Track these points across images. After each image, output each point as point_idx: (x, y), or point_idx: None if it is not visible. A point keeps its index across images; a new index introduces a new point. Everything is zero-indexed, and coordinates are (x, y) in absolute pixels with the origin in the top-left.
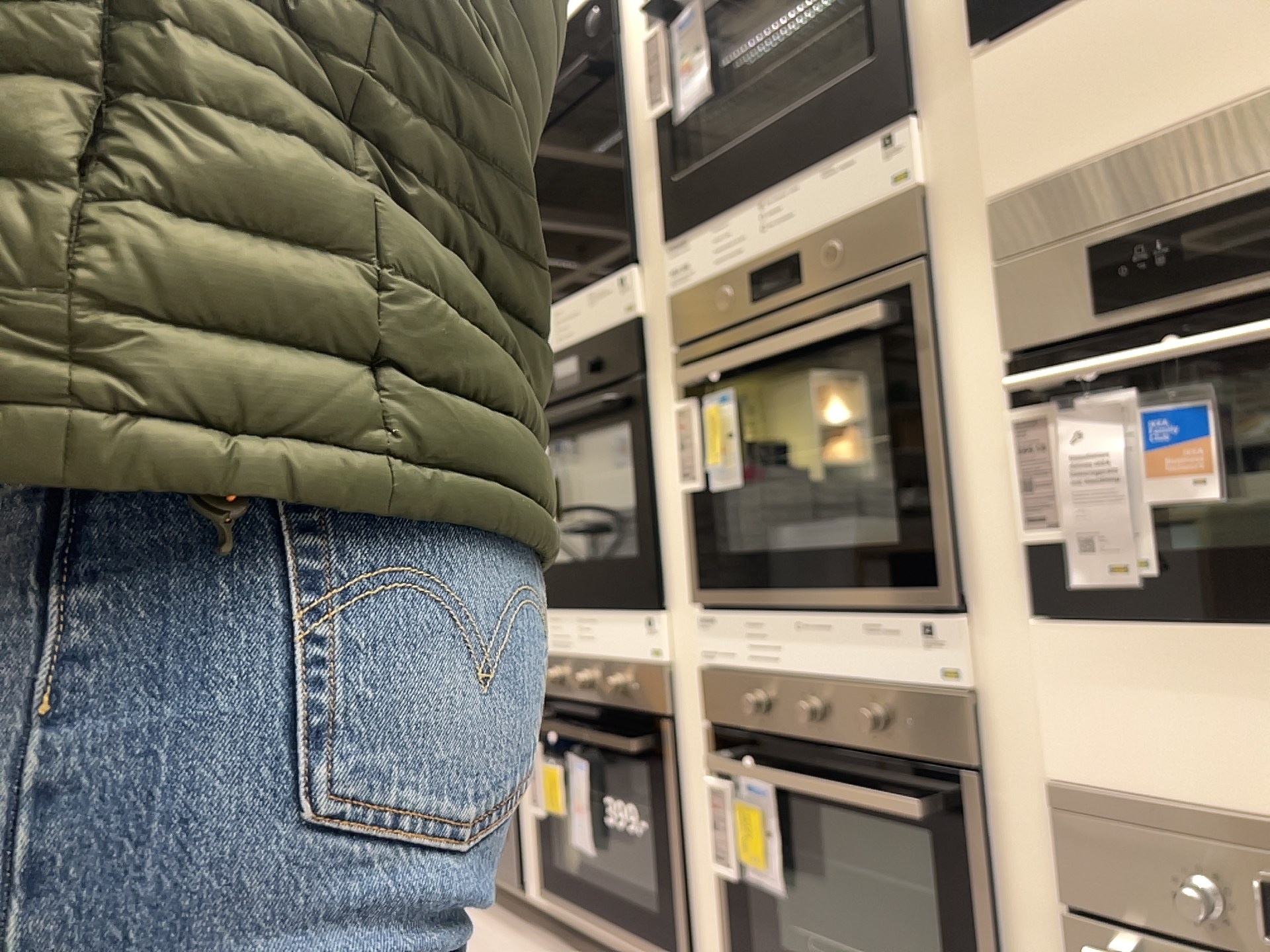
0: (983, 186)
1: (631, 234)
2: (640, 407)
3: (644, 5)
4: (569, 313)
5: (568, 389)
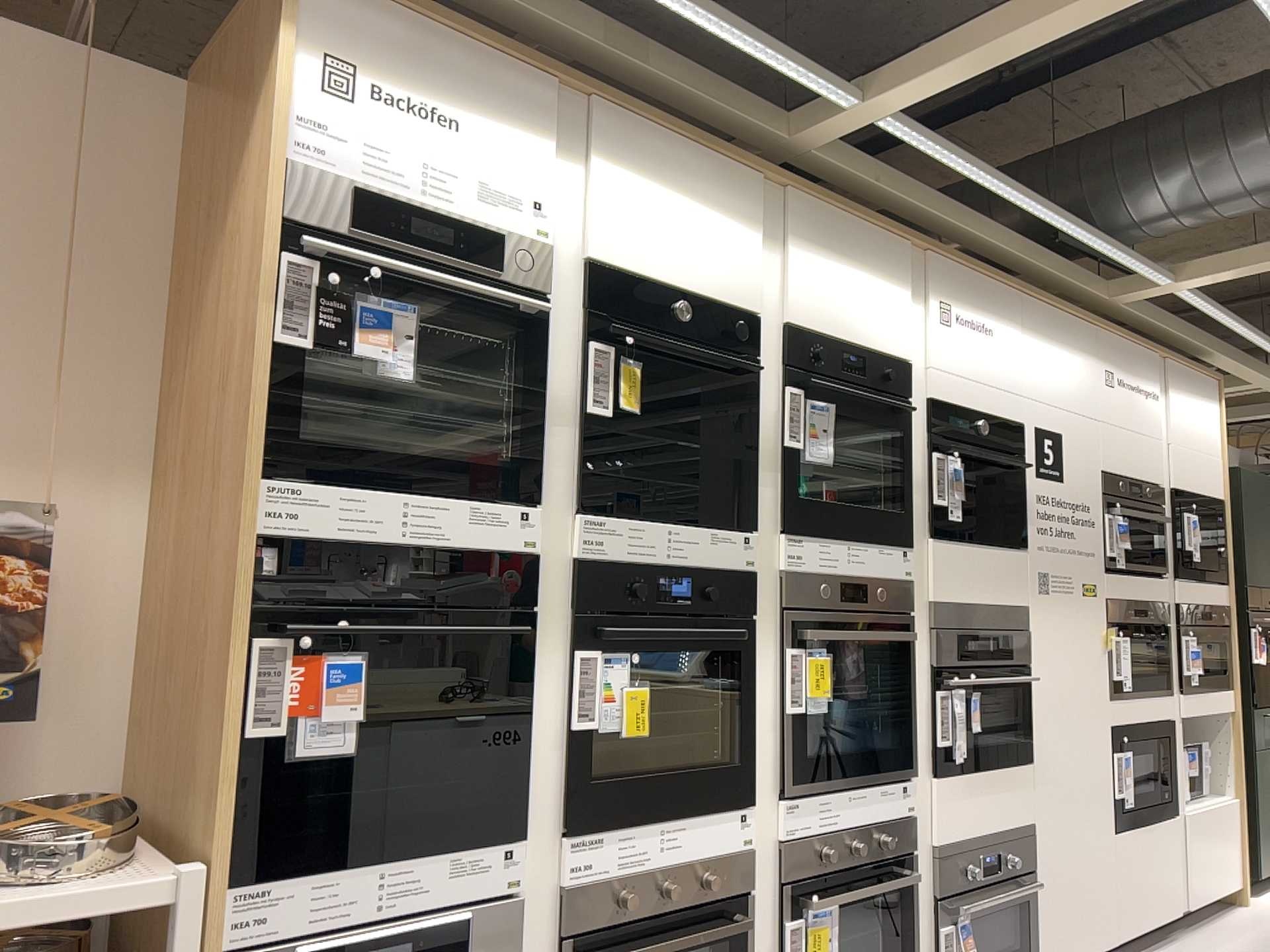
0: (921, 590)
1: (748, 506)
2: (749, 638)
3: (807, 382)
4: (687, 539)
5: (678, 603)
